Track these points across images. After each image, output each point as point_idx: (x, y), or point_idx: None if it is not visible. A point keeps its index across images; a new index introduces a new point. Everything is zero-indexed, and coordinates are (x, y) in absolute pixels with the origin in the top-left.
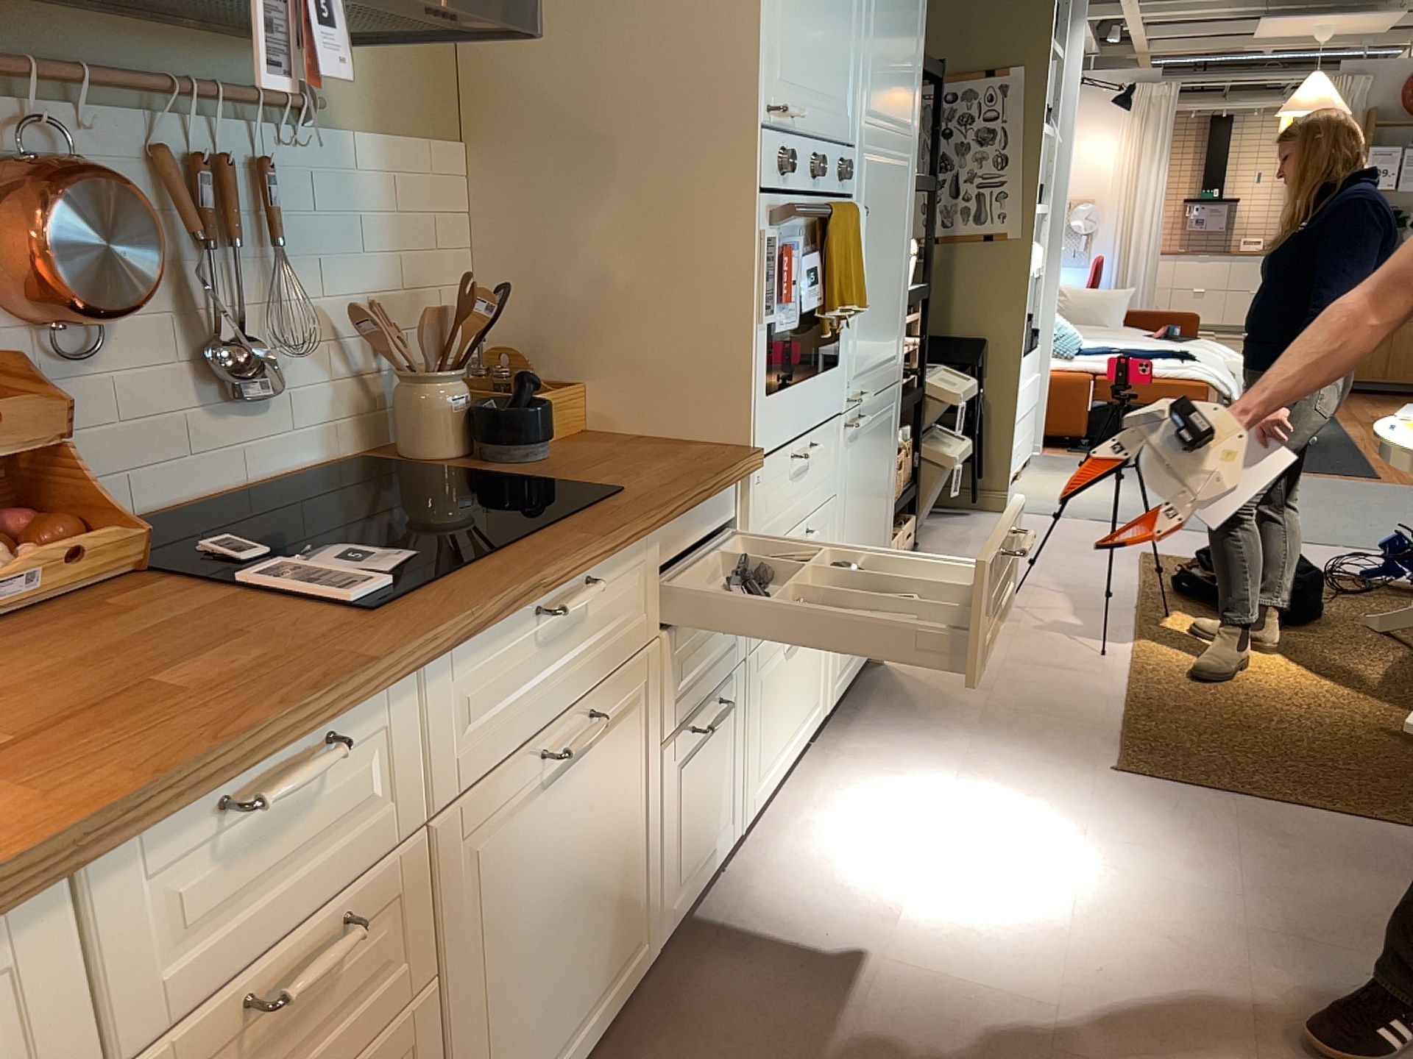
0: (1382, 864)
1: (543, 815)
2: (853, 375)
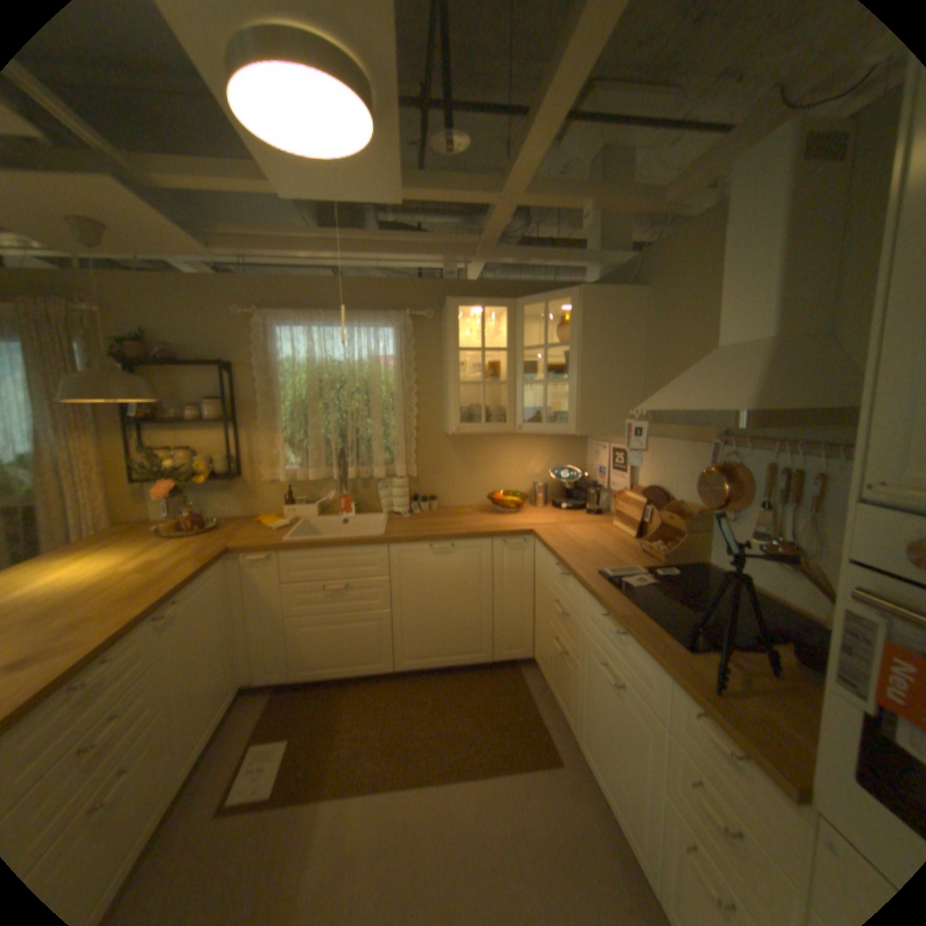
0: None
1: (607, 687)
2: None
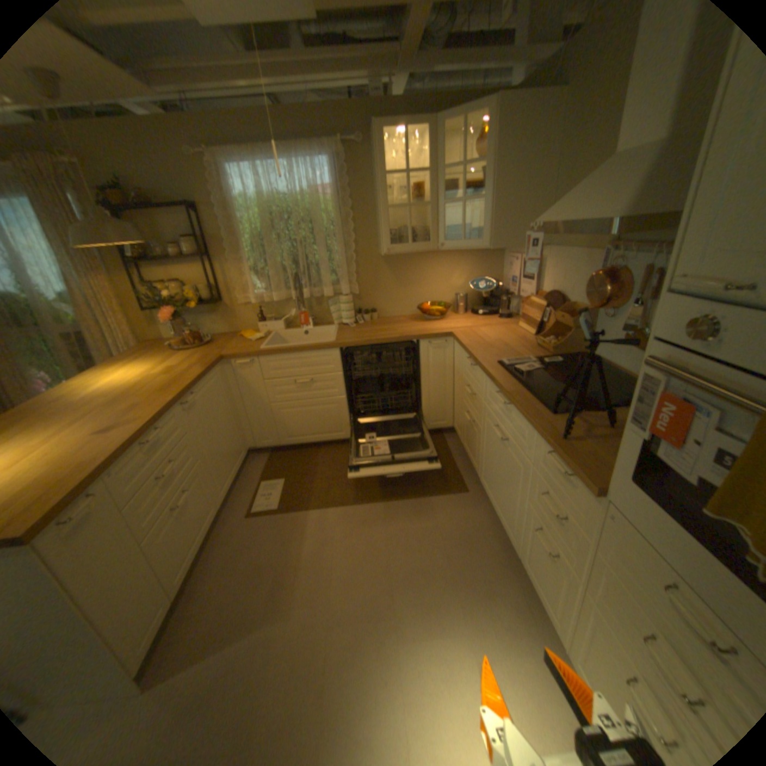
0: None
1: (497, 441)
2: None
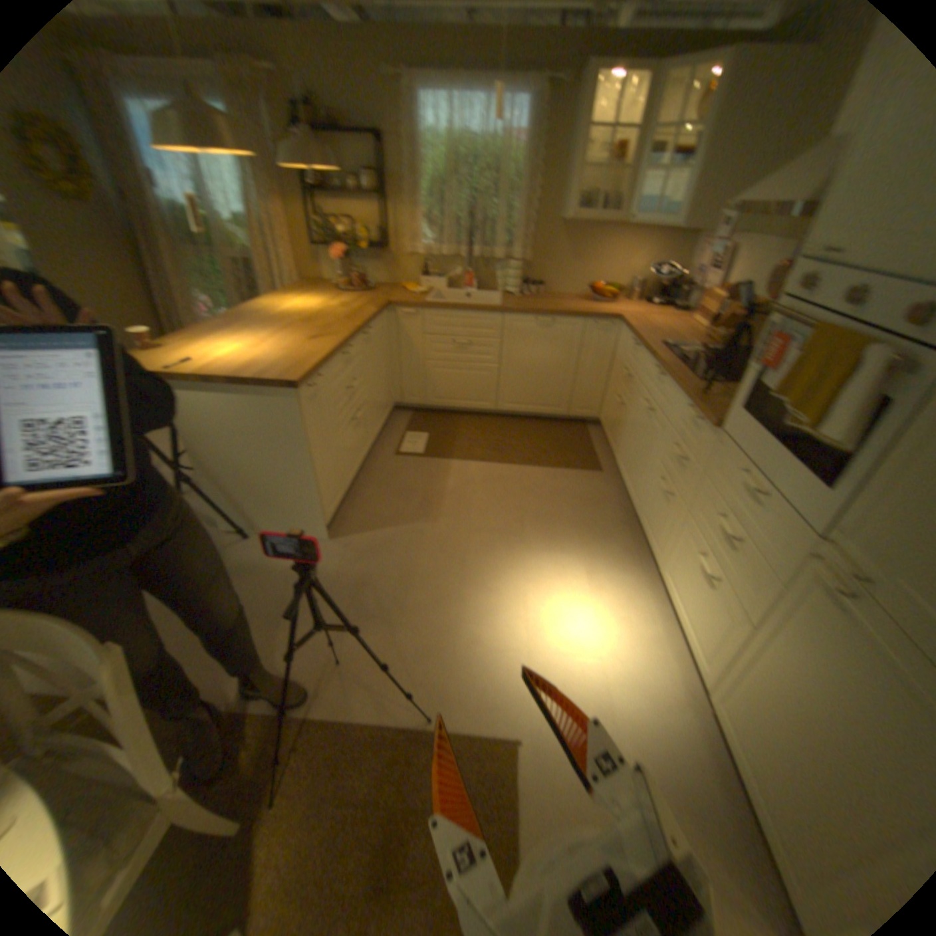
0: (377, 677)
1: (644, 417)
2: (856, 540)
